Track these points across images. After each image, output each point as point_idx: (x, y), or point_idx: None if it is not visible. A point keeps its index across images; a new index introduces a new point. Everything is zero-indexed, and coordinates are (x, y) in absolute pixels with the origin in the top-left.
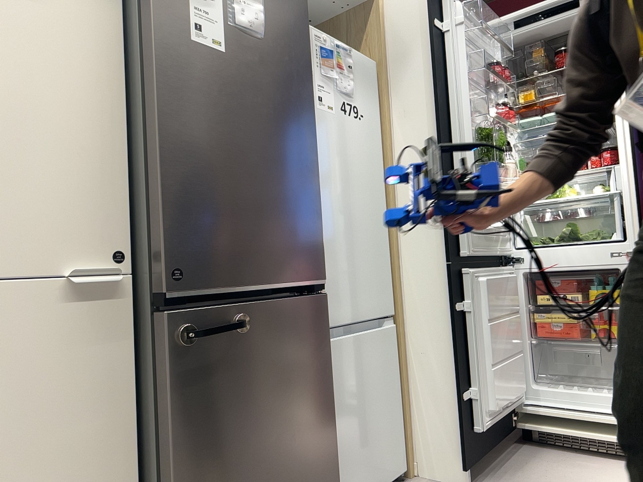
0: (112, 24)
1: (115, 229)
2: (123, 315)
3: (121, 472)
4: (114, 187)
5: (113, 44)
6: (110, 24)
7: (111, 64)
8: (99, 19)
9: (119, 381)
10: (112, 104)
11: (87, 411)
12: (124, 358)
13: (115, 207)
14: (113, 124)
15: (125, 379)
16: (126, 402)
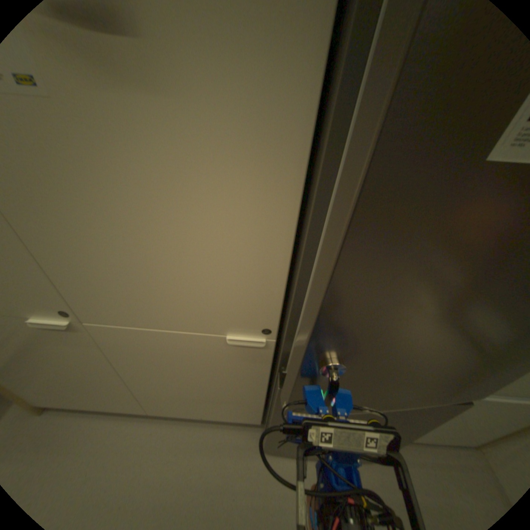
0: (303, 86)
1: (267, 316)
2: (266, 355)
3: (256, 397)
4: (271, 290)
5: (297, 128)
6: (299, 87)
7: (288, 163)
8: (279, 84)
9: (259, 375)
10: (281, 218)
11: (239, 379)
12: (263, 369)
13: (269, 304)
14: (278, 239)
15: (263, 375)
16: (262, 381)
